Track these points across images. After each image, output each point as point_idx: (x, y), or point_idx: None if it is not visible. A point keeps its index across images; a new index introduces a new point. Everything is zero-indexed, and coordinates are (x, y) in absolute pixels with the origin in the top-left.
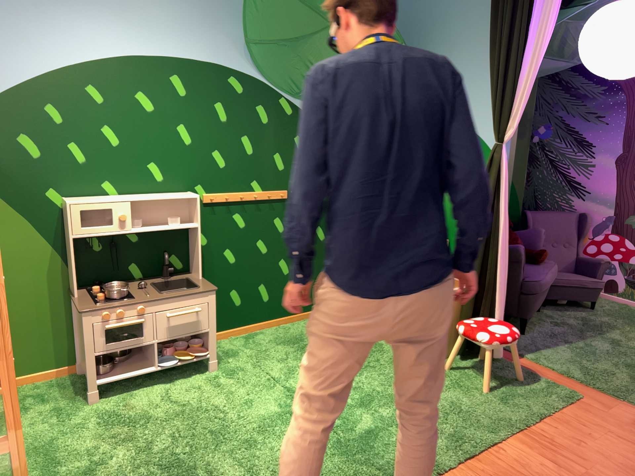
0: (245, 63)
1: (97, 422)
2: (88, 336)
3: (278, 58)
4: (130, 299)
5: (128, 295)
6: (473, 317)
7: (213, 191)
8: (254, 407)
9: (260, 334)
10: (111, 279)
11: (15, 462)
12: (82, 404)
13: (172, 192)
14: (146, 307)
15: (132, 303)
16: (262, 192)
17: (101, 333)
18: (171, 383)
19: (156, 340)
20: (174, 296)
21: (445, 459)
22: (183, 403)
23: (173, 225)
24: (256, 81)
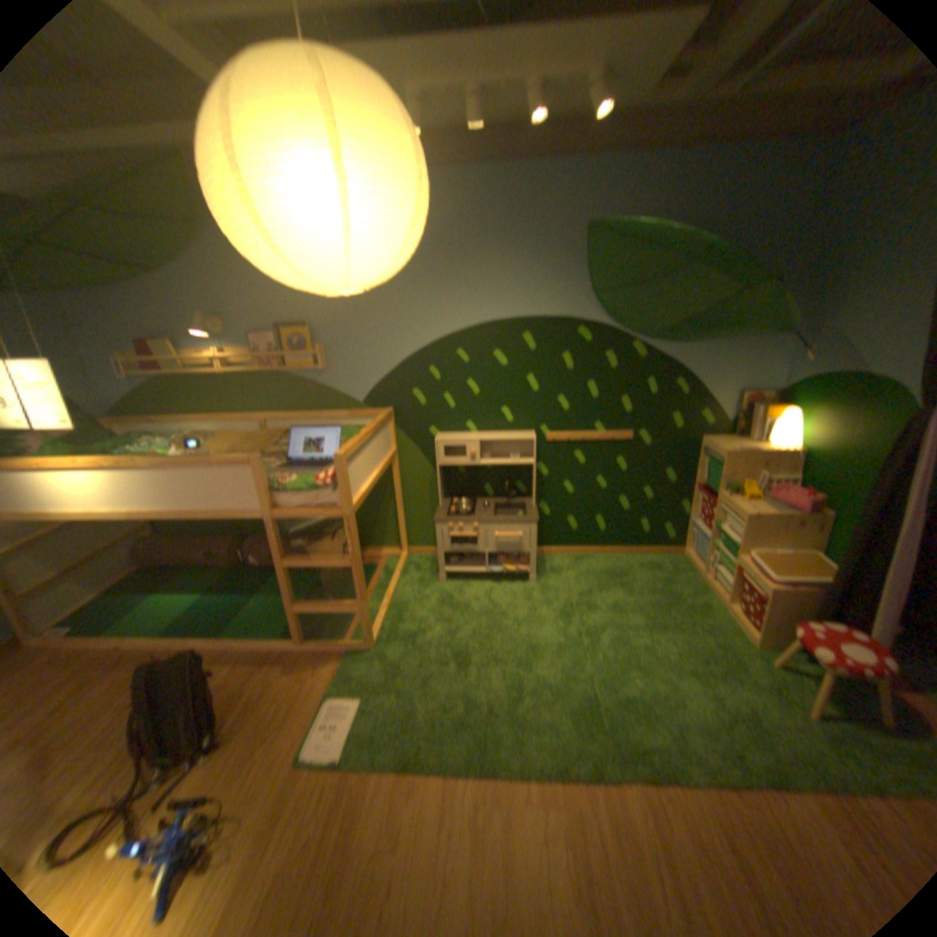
0: (595, 310)
1: (437, 597)
2: (438, 537)
3: (629, 302)
4: (470, 516)
5: (473, 510)
6: (830, 623)
7: (556, 431)
8: (544, 629)
9: (591, 558)
10: (470, 493)
11: (381, 610)
12: (436, 580)
13: (519, 431)
14: (479, 524)
15: (469, 519)
16: (604, 433)
17: (447, 537)
18: (498, 582)
19: (486, 549)
20: (508, 516)
21: (695, 772)
22: (496, 603)
23: (514, 460)
24: (606, 327)
